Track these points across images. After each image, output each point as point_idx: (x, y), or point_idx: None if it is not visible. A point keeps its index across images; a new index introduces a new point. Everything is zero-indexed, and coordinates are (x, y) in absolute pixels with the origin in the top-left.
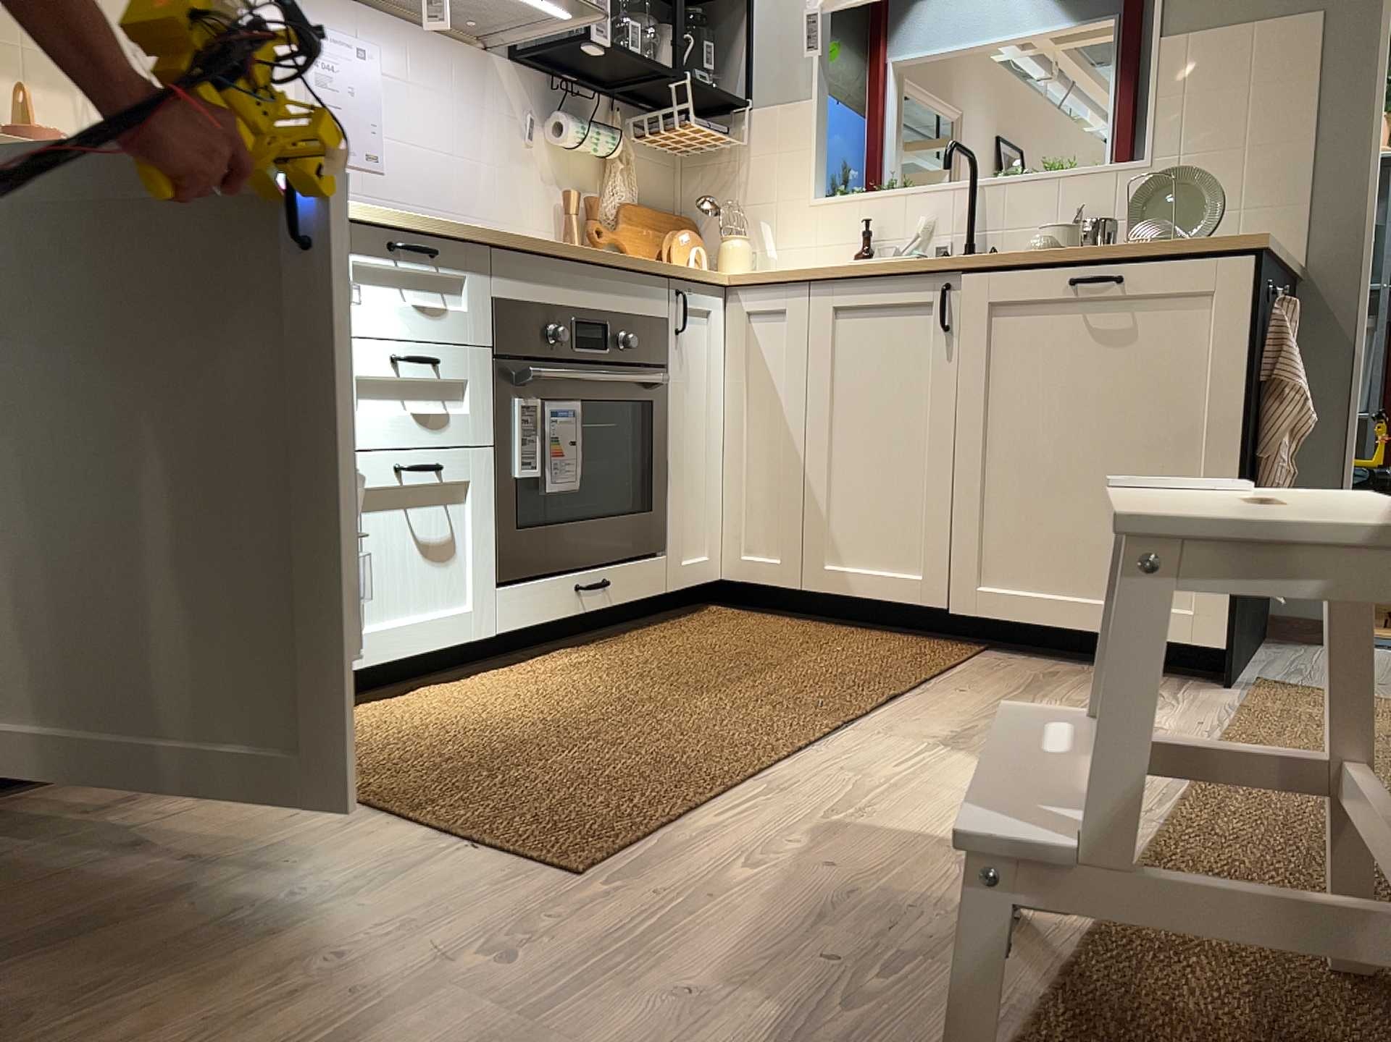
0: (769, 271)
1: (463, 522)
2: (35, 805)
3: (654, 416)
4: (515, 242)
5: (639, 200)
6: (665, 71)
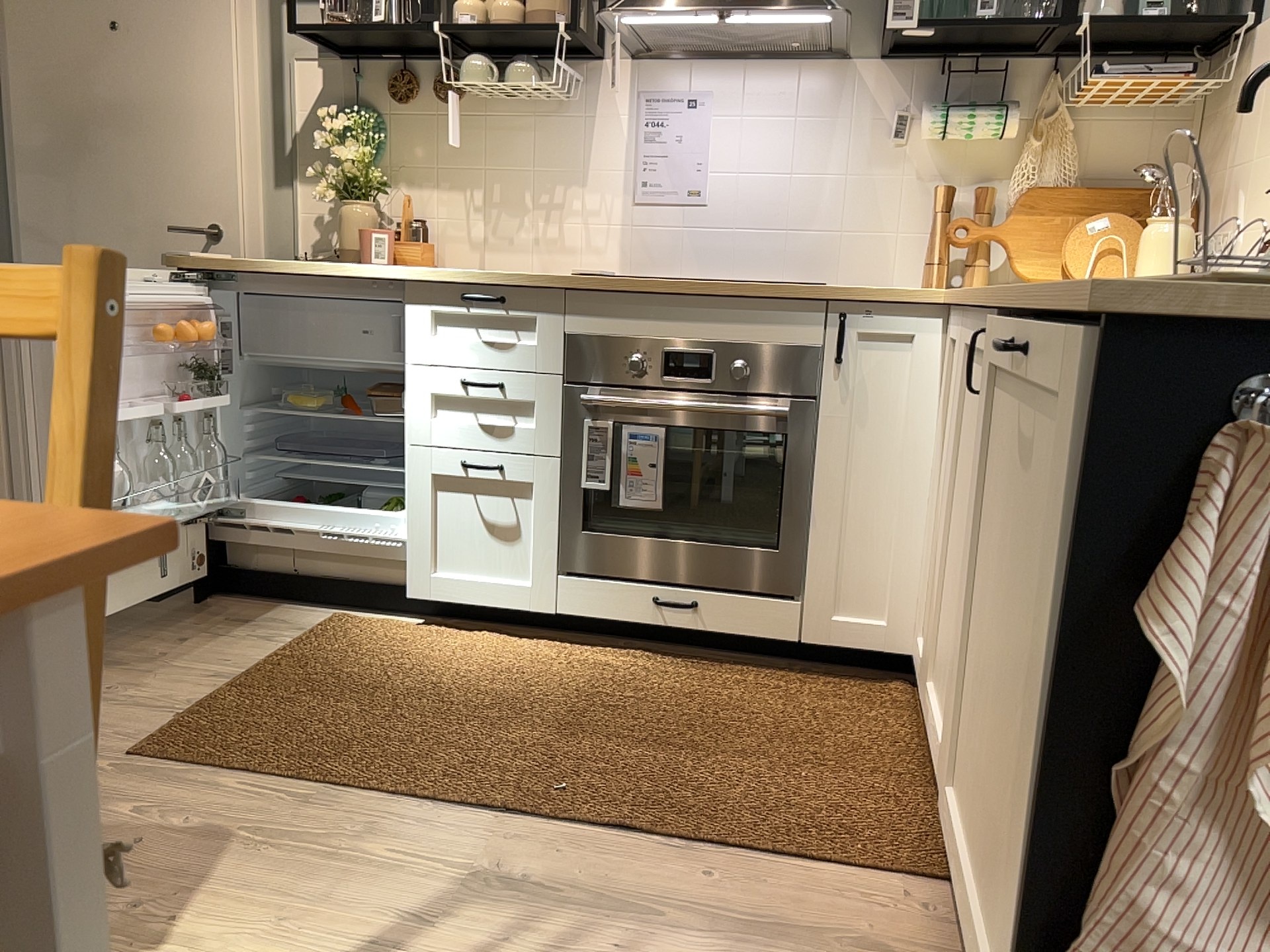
0: (955, 294)
1: (527, 516)
2: (237, 608)
3: (791, 455)
4: (584, 284)
5: (1095, 176)
6: (1090, 12)
